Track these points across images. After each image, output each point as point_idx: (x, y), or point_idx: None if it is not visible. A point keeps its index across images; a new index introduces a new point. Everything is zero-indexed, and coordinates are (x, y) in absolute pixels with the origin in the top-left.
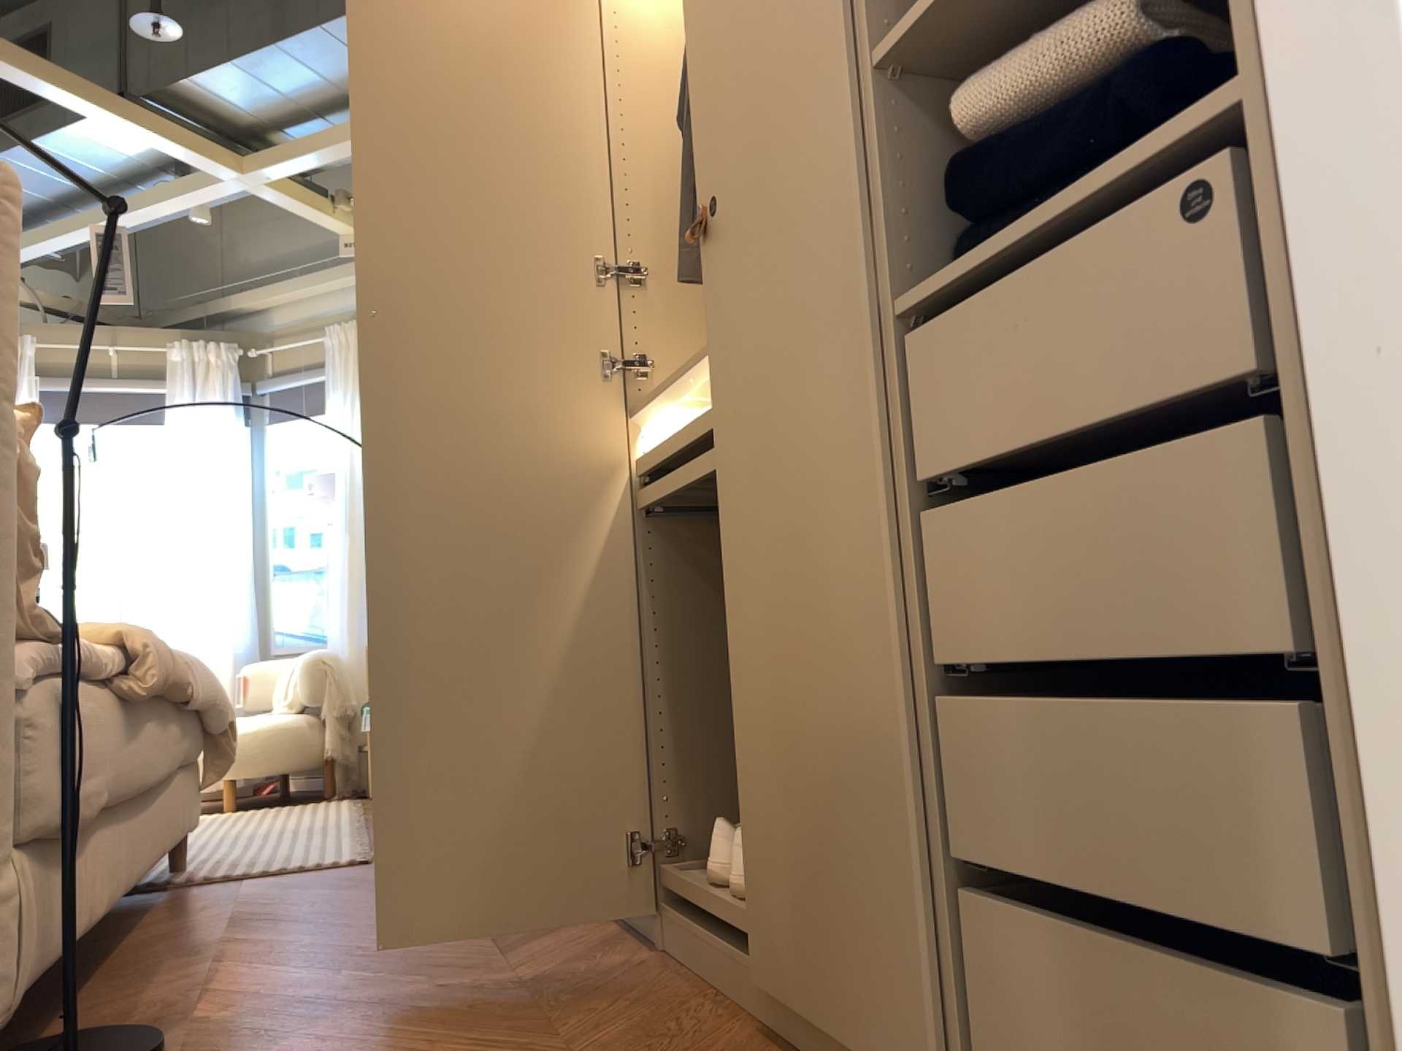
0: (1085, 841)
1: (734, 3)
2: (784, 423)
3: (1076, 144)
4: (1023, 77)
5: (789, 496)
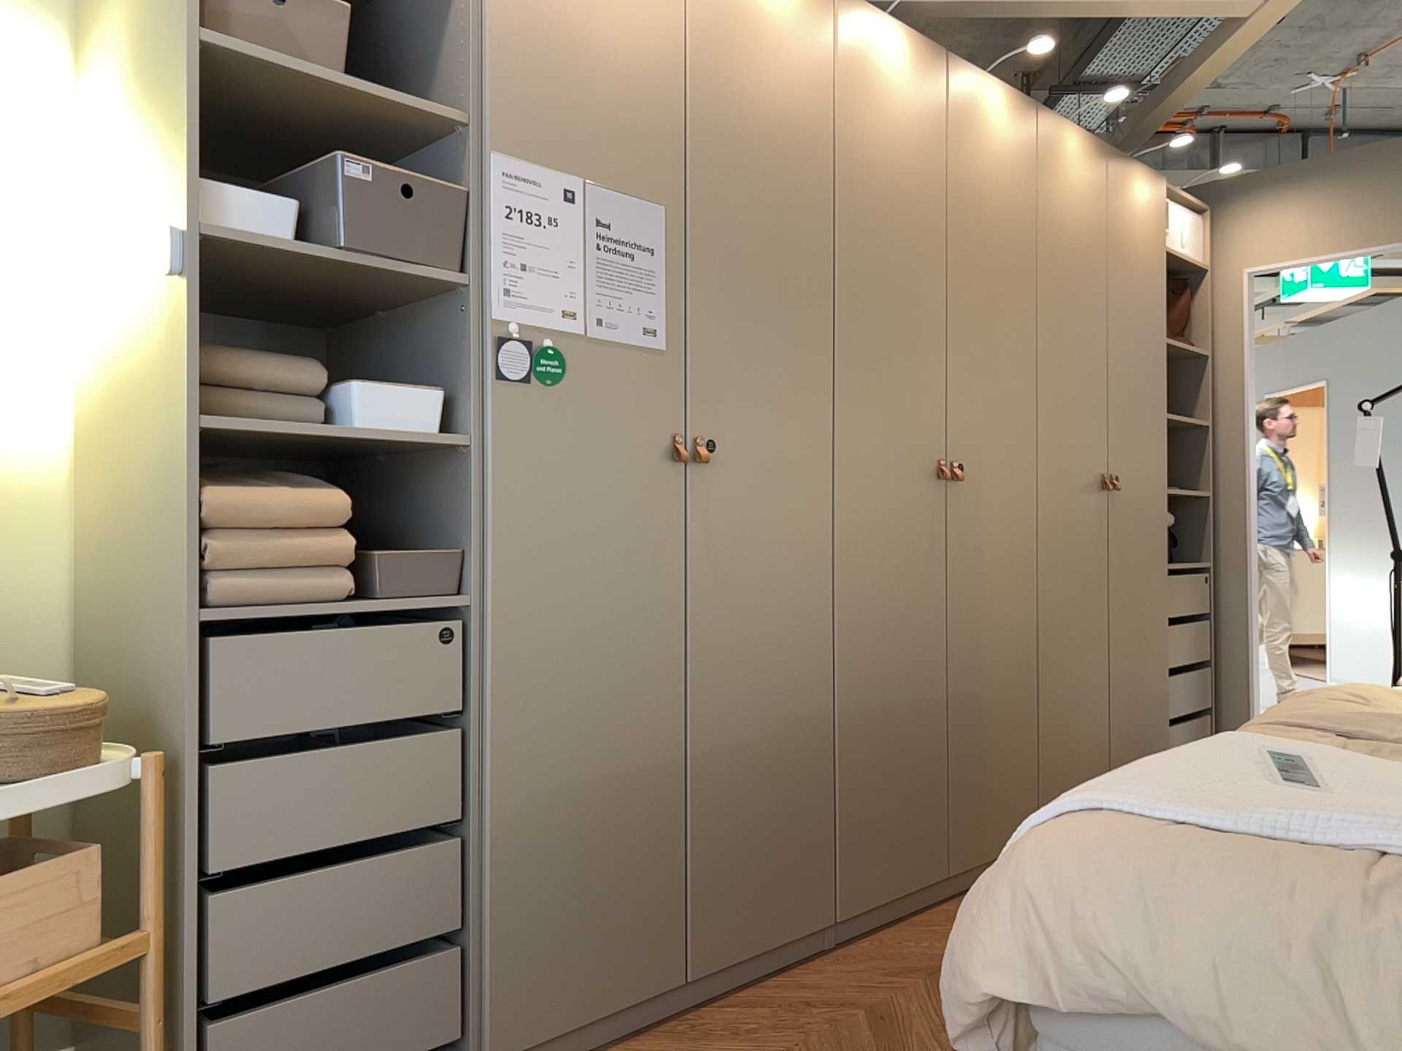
0: (1194, 704)
1: (1136, 404)
2: (1143, 585)
3: (1173, 540)
4: (1170, 516)
5: (1144, 612)
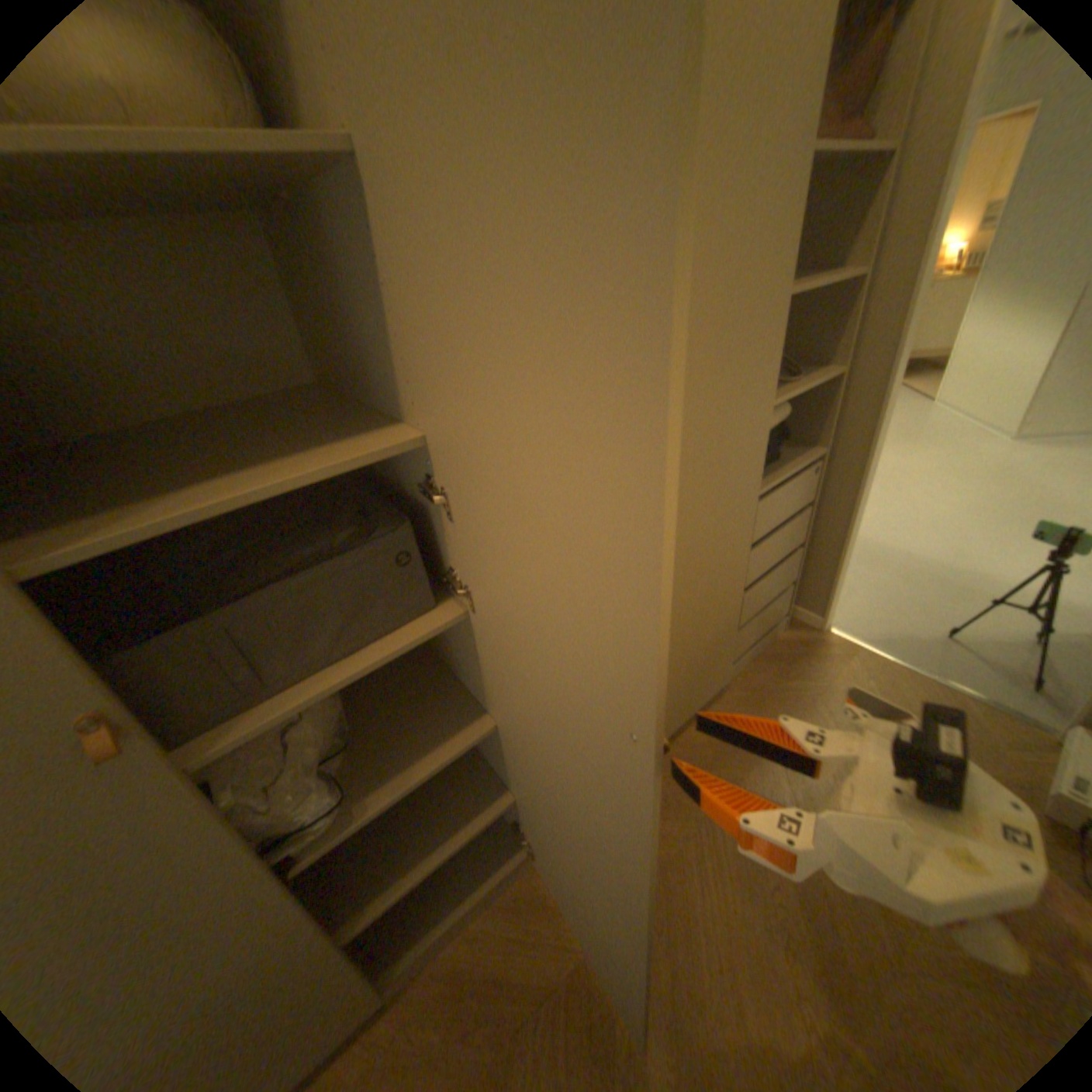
0: (775, 598)
1: (728, 312)
2: (715, 549)
3: (784, 441)
4: (783, 419)
5: (712, 576)
